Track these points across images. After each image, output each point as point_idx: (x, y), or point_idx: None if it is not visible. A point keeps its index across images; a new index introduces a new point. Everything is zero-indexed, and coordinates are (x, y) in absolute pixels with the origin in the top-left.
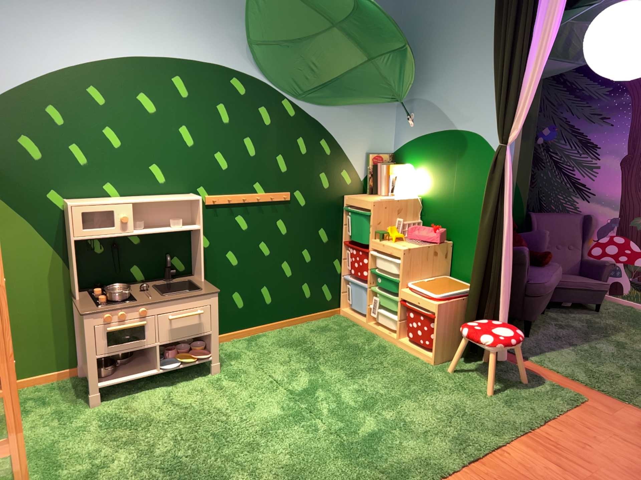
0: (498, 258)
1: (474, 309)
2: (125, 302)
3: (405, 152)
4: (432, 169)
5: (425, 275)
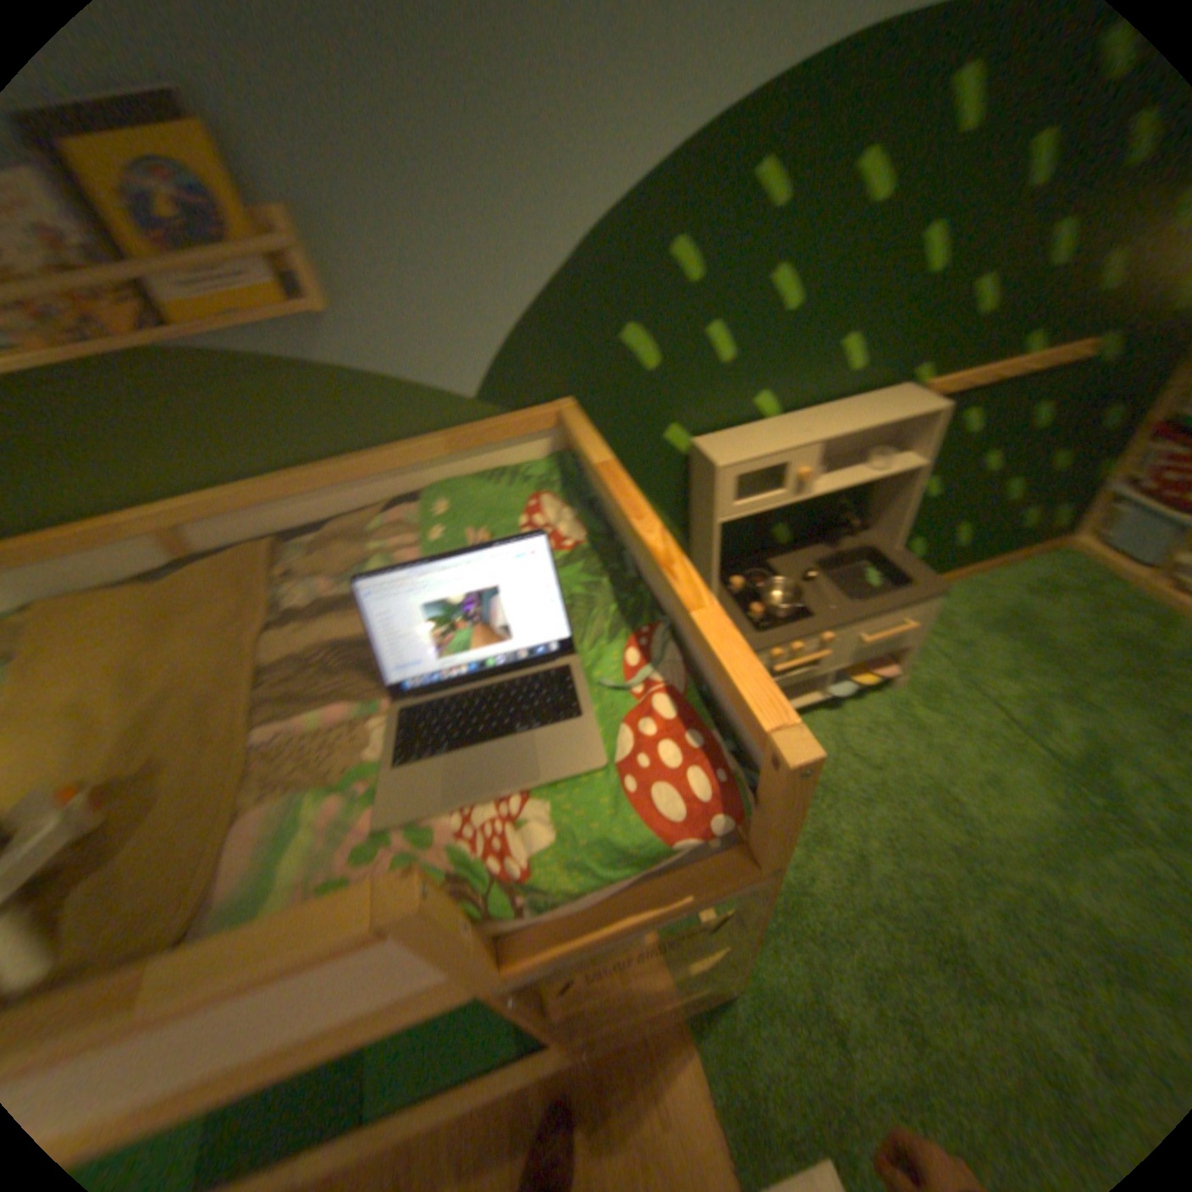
0: None
1: None
2: (796, 617)
3: None
4: None
5: None
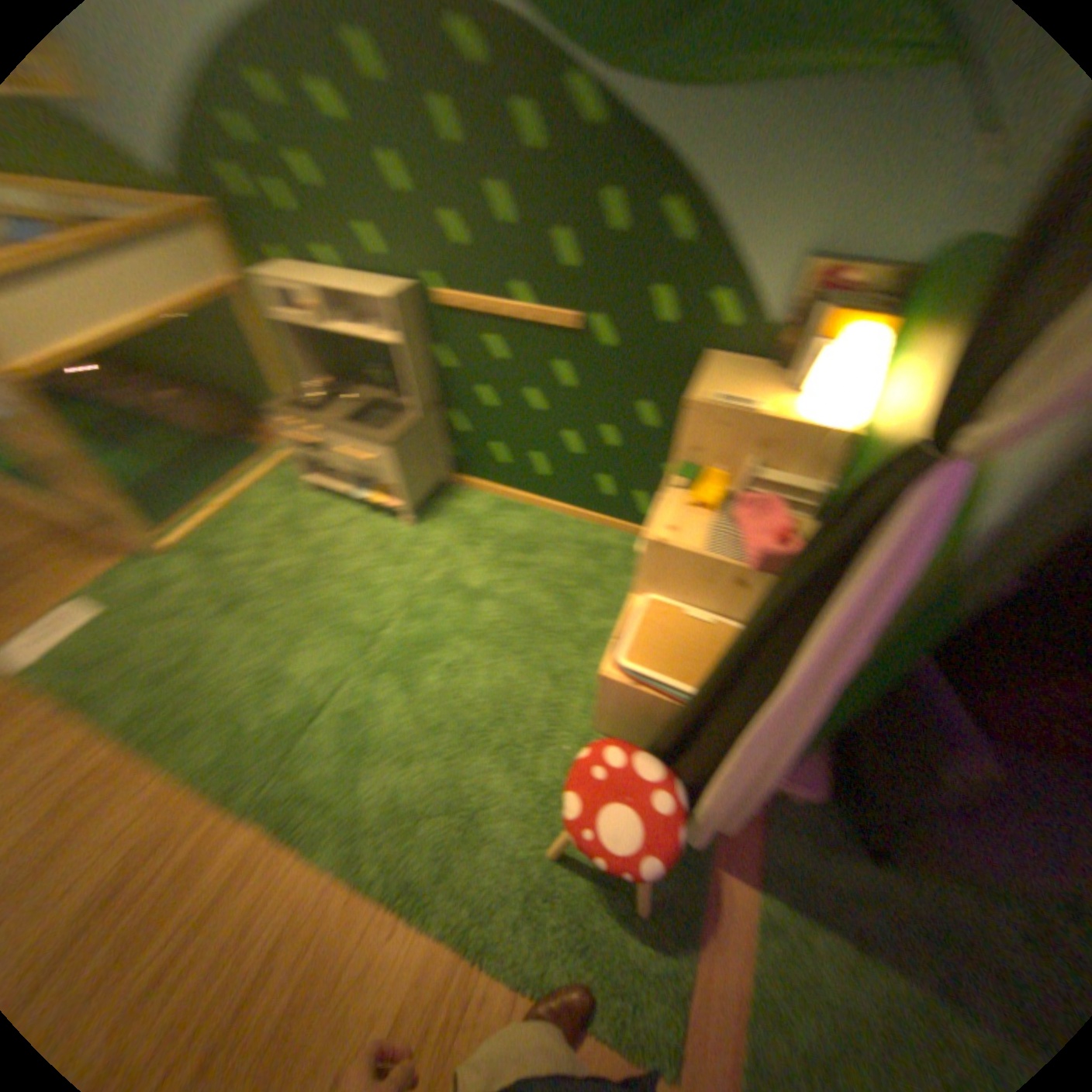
0: (737, 728)
1: (658, 742)
2: (307, 412)
3: (924, 276)
4: (910, 373)
5: (696, 603)
